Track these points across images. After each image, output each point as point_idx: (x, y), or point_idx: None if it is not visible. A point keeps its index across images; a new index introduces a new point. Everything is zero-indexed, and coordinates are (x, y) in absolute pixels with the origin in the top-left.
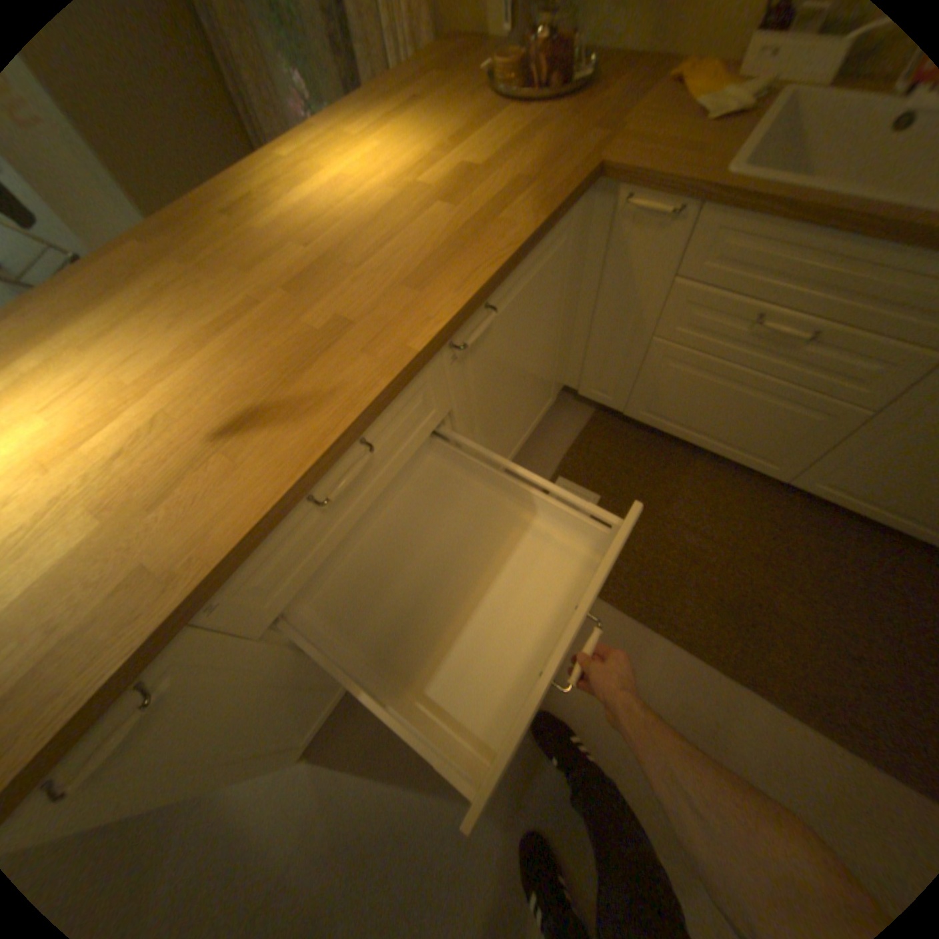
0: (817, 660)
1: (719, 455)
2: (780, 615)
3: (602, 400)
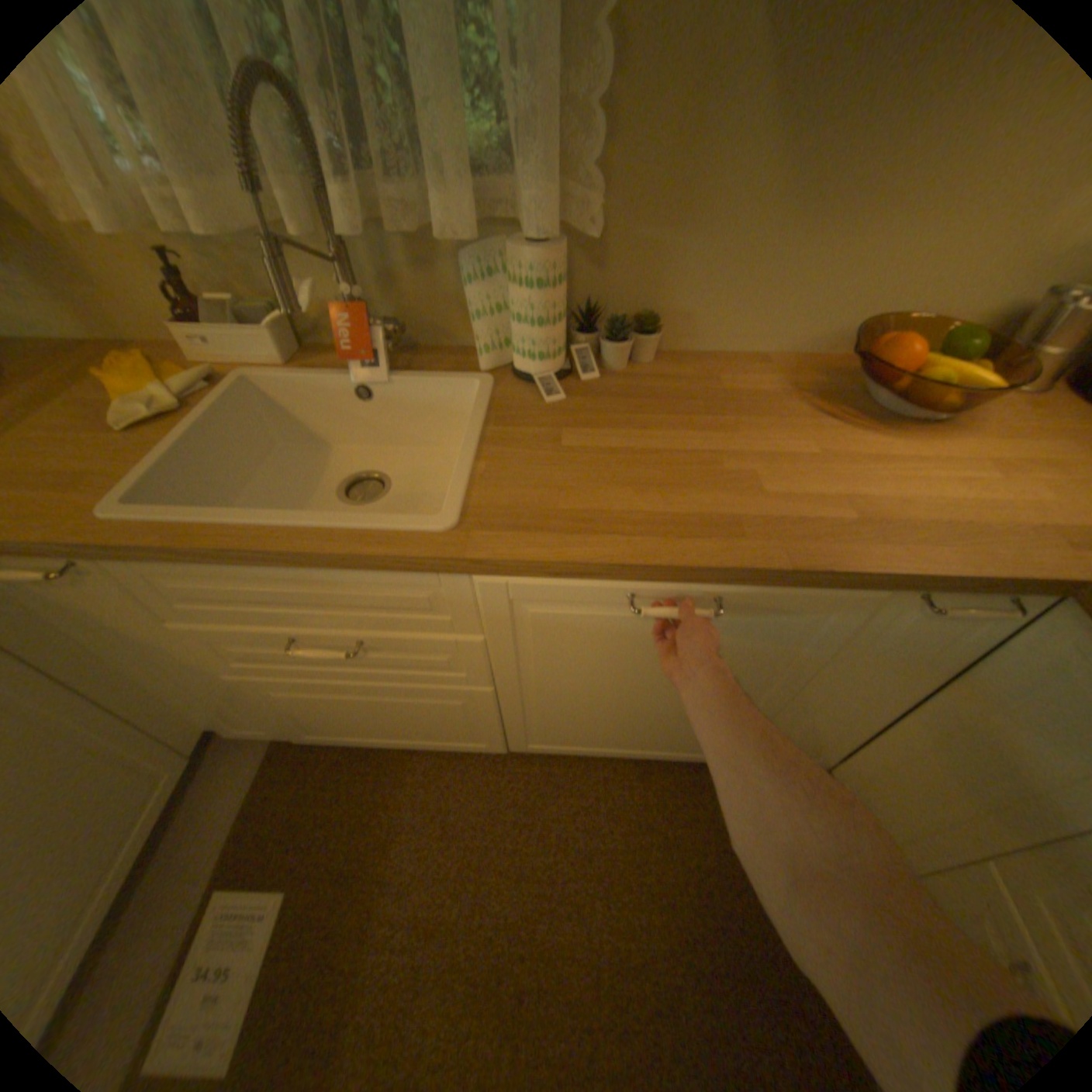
0: (600, 1007)
1: (422, 749)
2: (546, 958)
3: (254, 737)
